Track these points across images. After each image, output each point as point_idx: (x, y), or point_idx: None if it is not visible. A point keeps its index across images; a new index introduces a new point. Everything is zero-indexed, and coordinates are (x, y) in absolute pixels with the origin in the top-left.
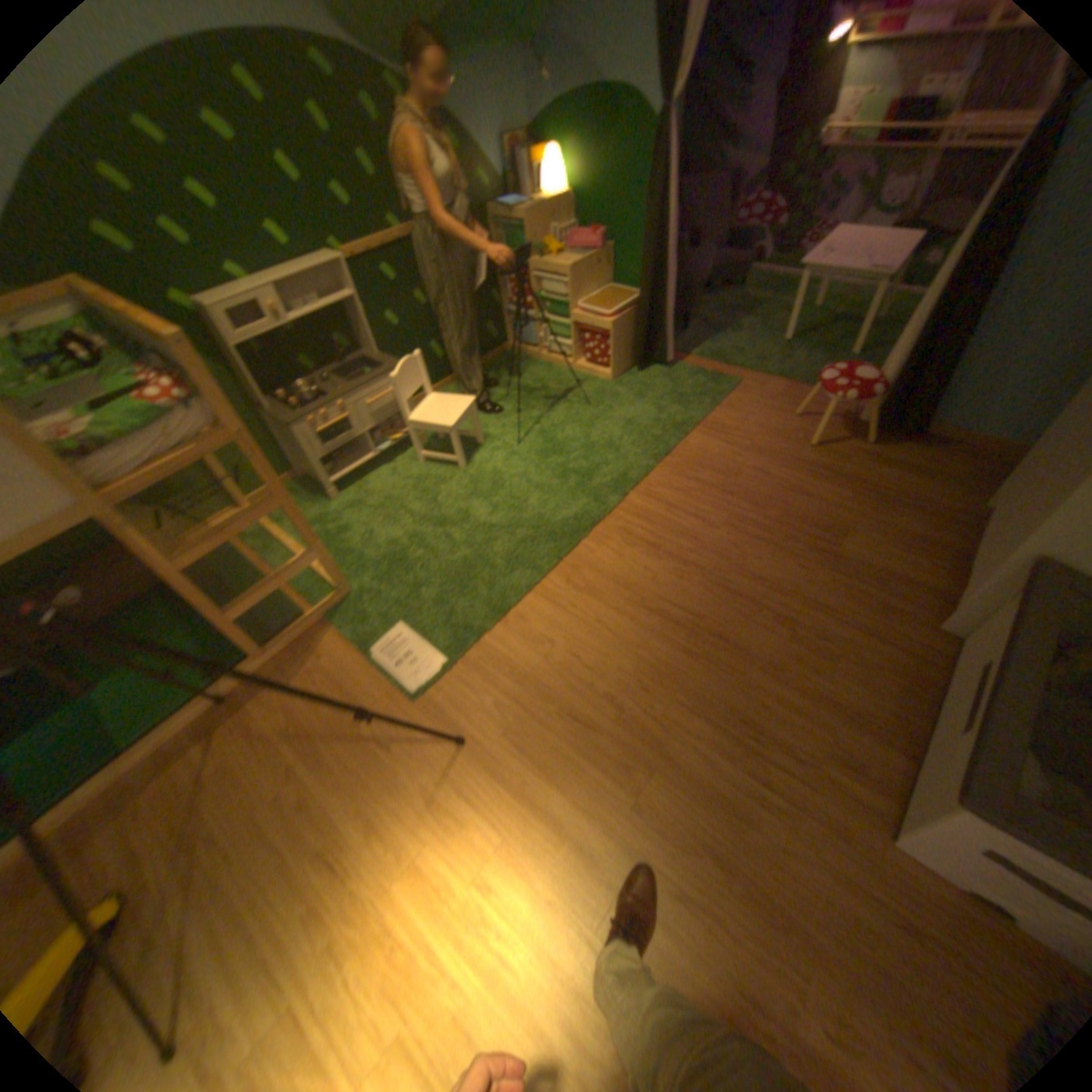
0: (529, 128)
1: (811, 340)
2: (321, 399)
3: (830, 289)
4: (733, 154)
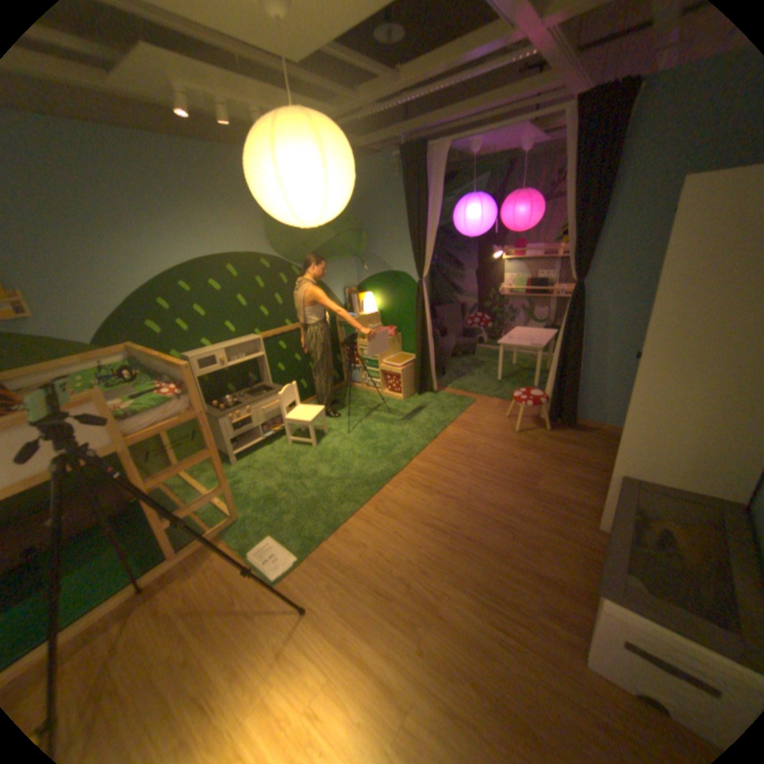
0: (357, 286)
1: (510, 379)
2: (236, 406)
3: (518, 355)
4: (459, 297)
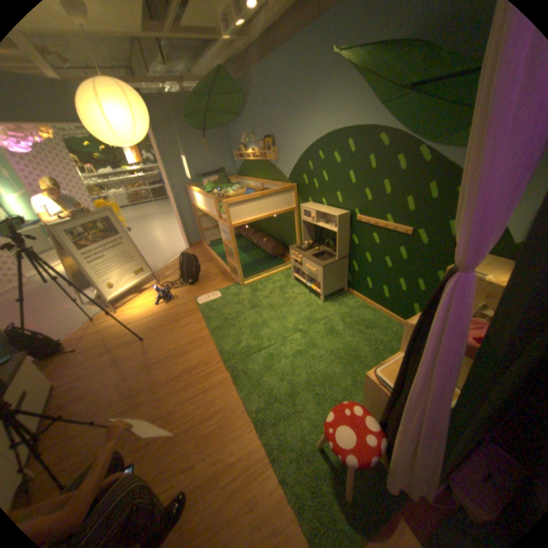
0: None
1: None
2: (302, 251)
3: None
4: None
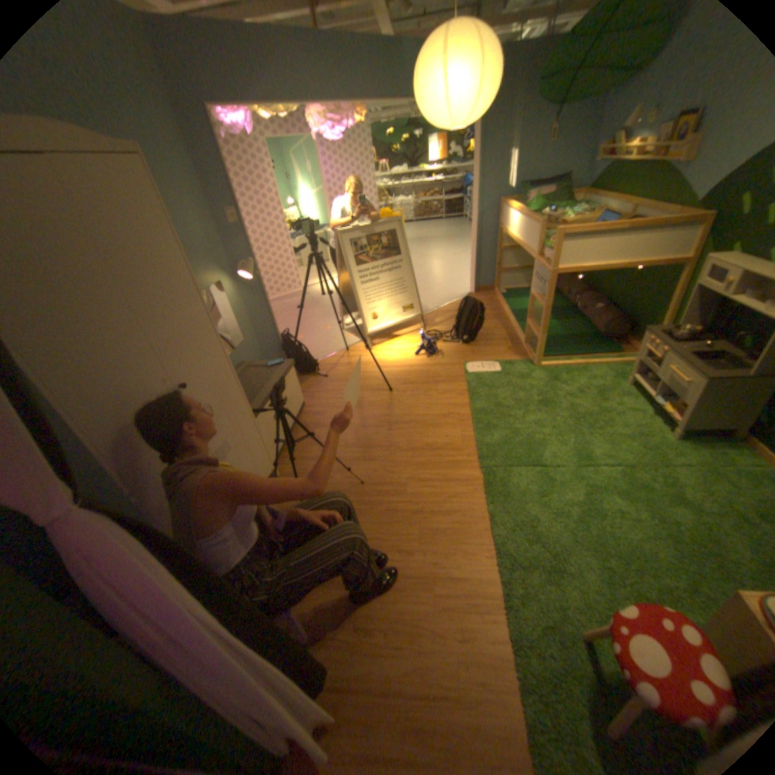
0: None
1: None
2: (673, 340)
3: None
4: None
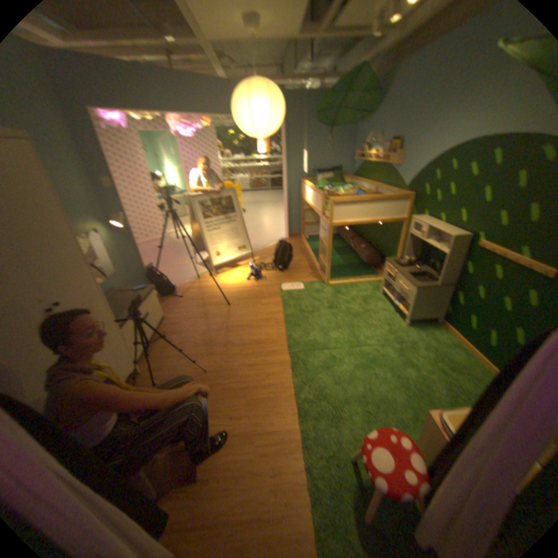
0: None
1: None
2: (400, 266)
3: None
4: None
